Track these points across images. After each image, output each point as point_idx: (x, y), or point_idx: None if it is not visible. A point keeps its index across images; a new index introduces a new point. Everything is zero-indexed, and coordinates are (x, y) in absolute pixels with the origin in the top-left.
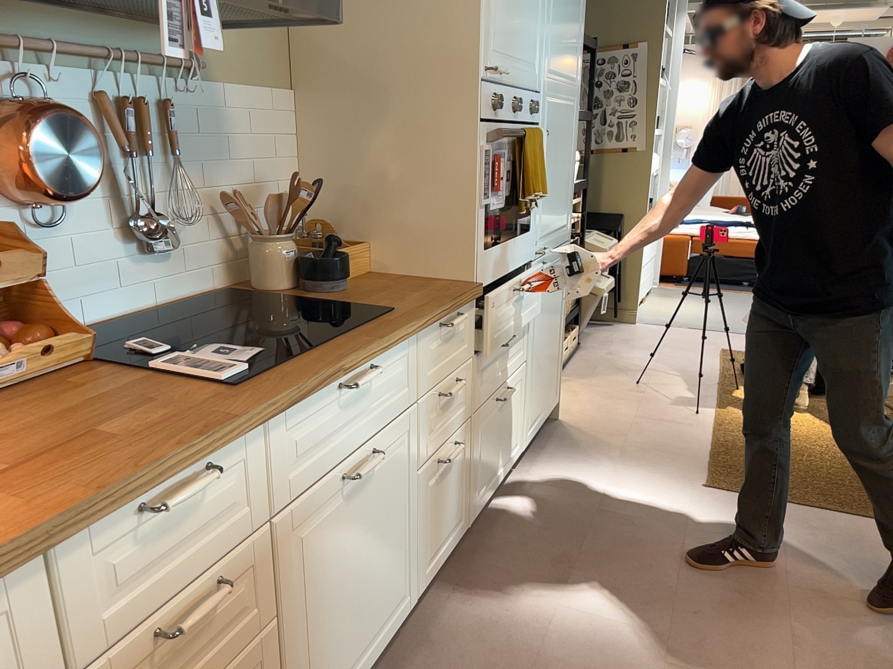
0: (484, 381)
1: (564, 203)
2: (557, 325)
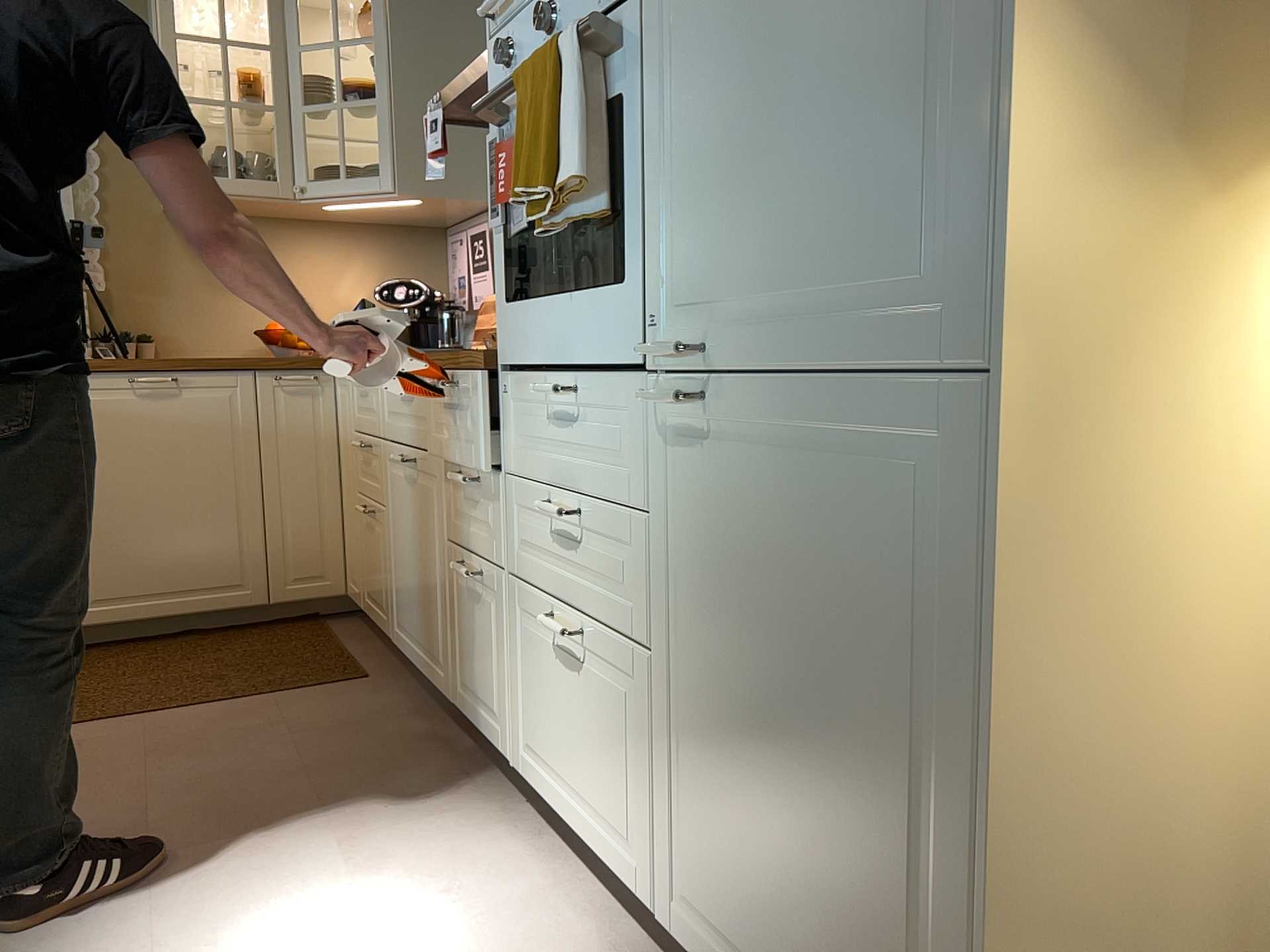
0: (528, 545)
1: (875, 180)
2: (888, 762)
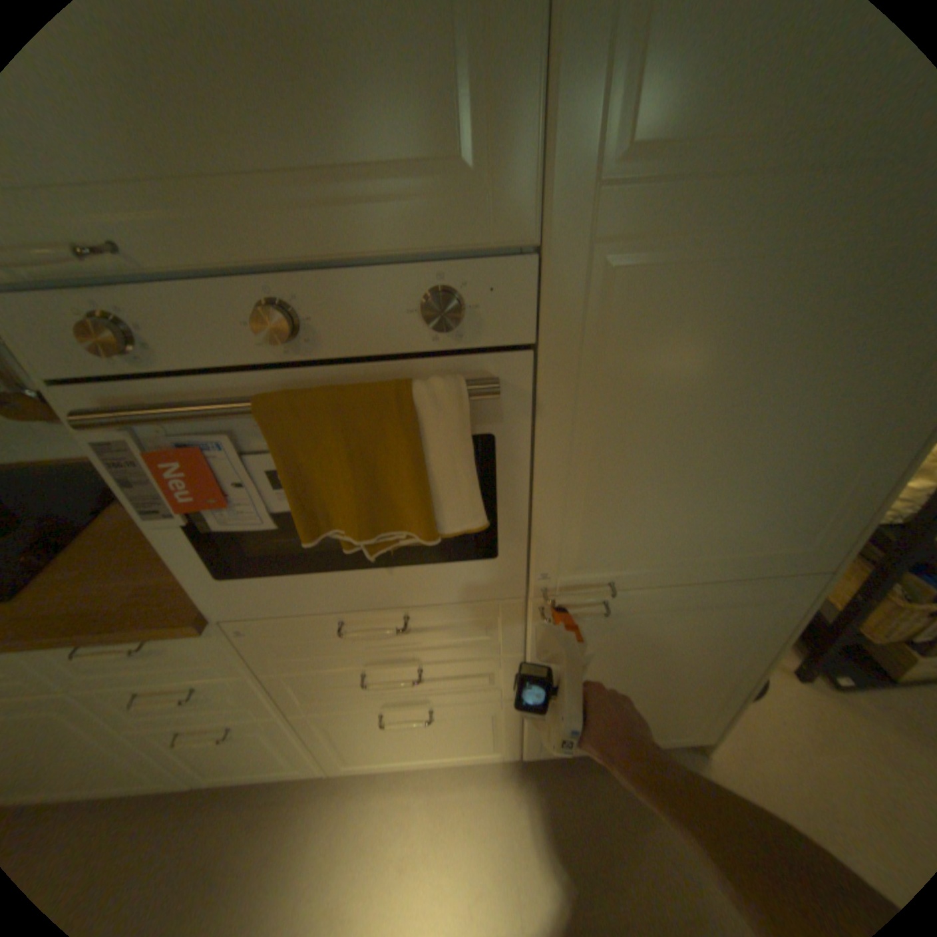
0: (316, 699)
1: (787, 510)
2: (710, 678)
